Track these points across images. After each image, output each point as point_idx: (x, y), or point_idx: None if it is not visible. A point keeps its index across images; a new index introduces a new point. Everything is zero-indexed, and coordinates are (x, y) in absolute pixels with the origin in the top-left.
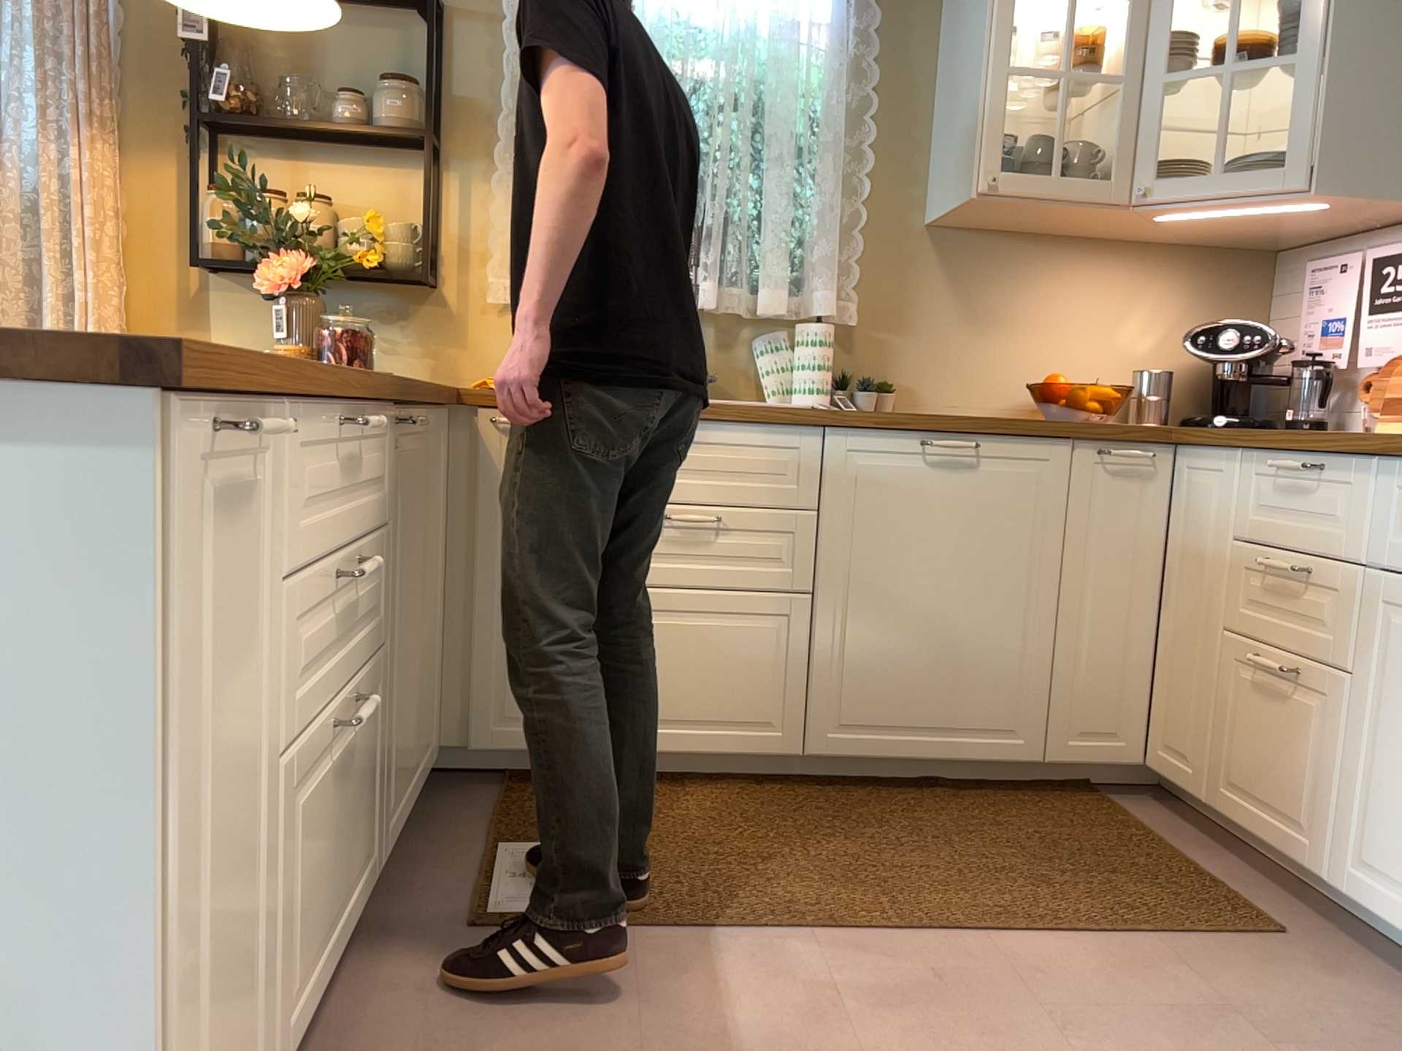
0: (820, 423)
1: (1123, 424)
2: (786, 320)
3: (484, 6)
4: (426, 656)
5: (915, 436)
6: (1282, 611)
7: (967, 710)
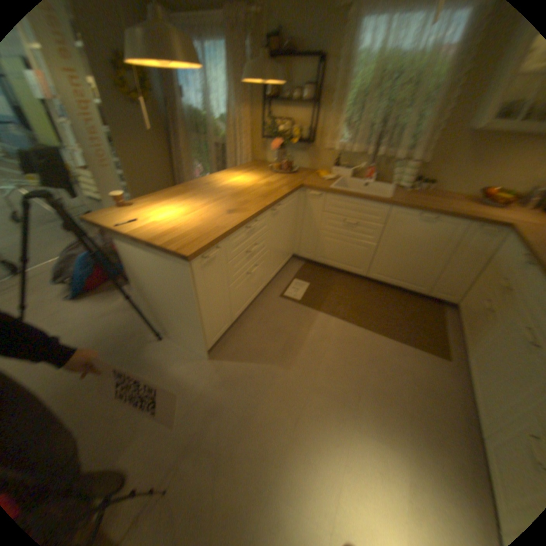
0: (390, 204)
1: (496, 218)
2: (407, 158)
3: (337, 50)
4: (288, 241)
5: (418, 211)
6: (501, 294)
7: (410, 278)
